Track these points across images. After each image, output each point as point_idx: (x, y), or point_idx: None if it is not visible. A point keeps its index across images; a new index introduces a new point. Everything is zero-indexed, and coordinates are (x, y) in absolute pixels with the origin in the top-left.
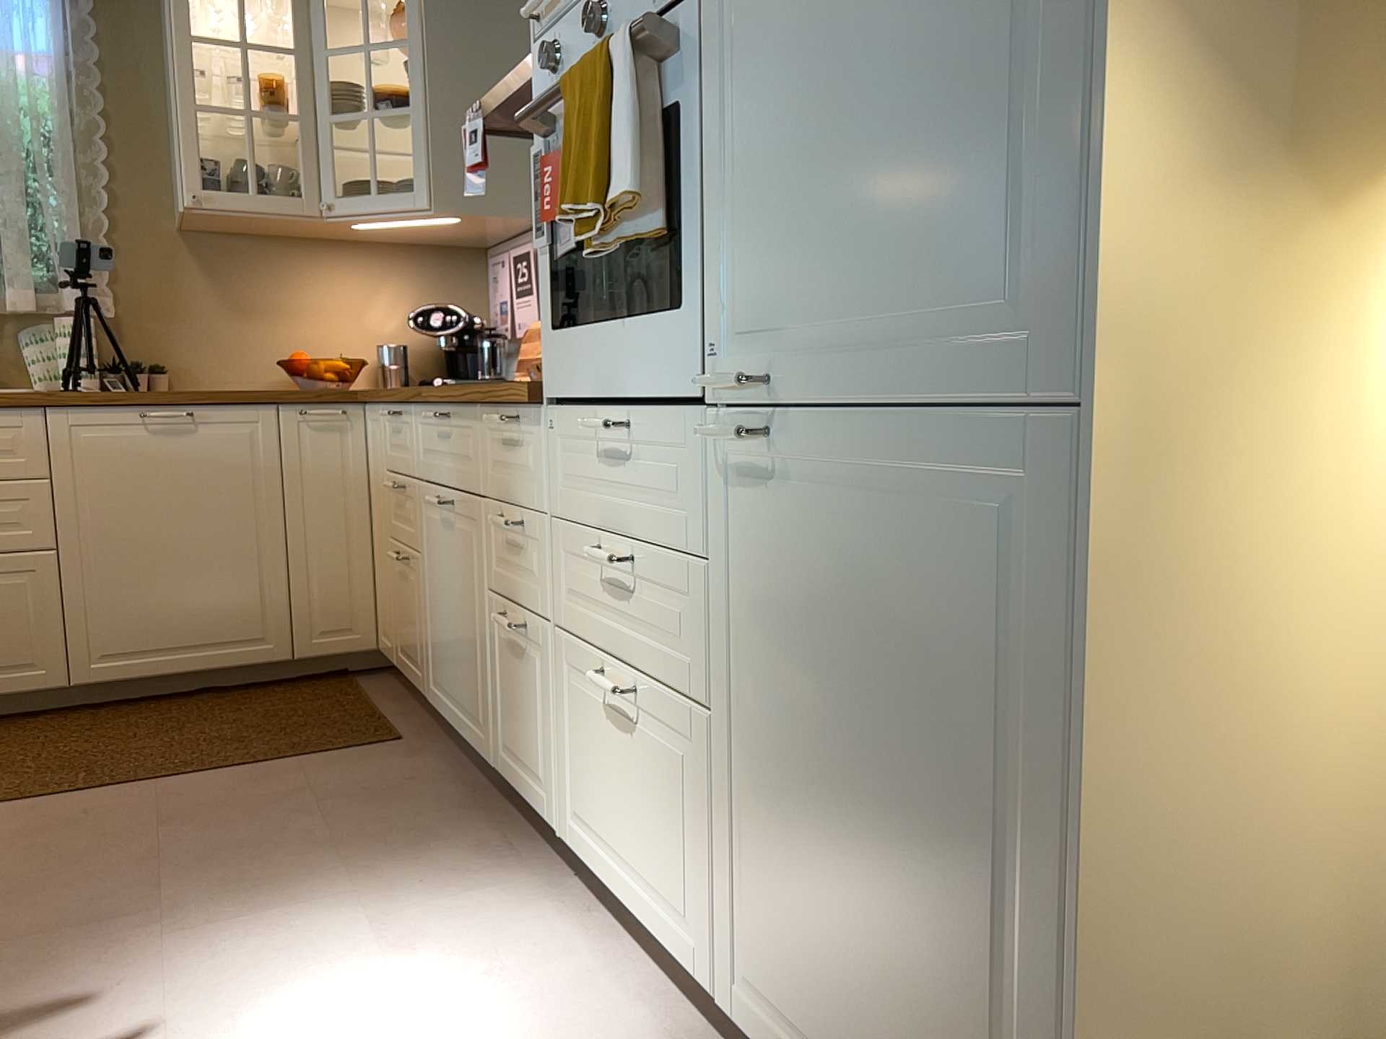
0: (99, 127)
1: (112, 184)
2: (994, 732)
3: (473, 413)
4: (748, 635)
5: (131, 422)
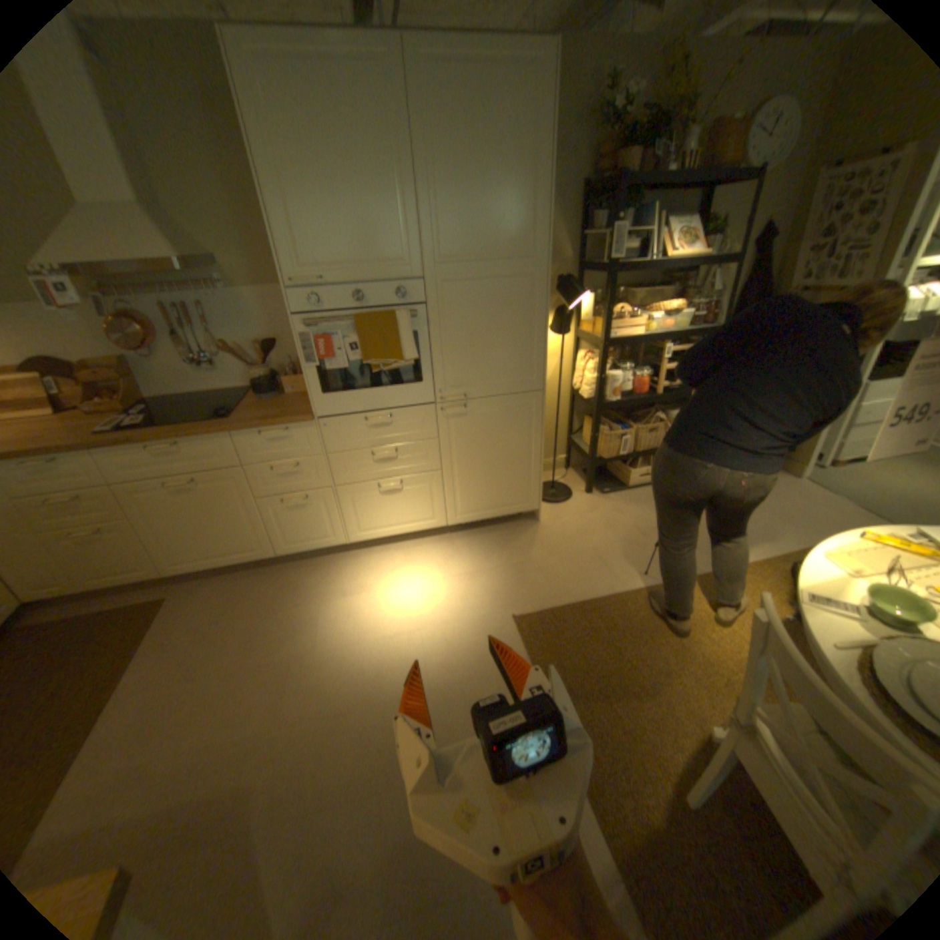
0: None
1: None
2: (521, 438)
3: (221, 436)
4: (452, 448)
5: None
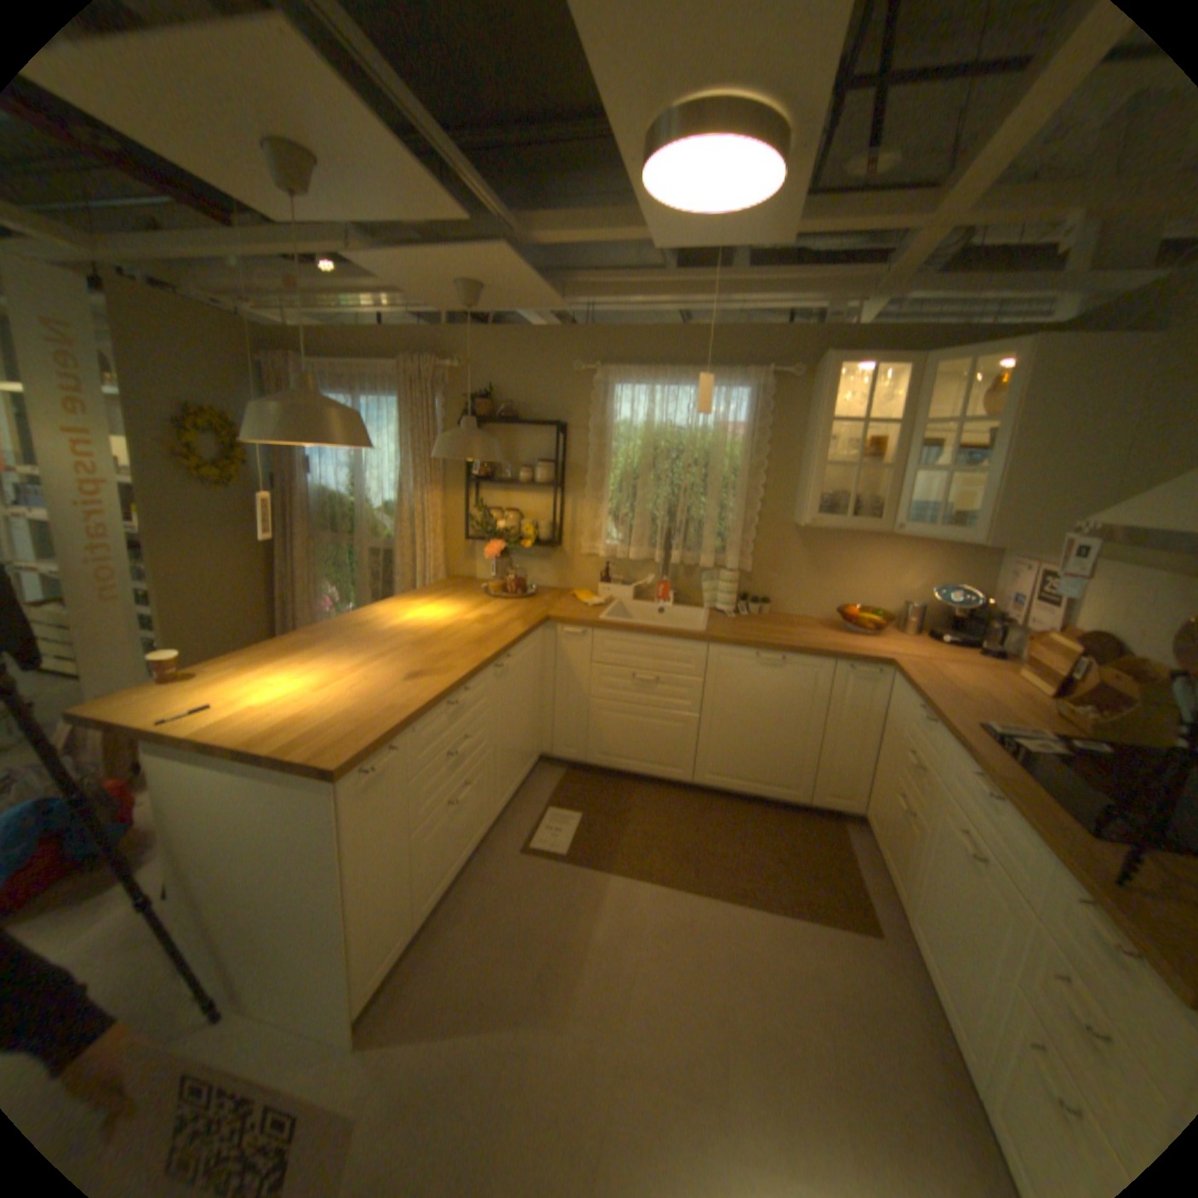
0: (763, 464)
1: (763, 495)
2: None
3: (1046, 847)
4: None
5: (750, 657)
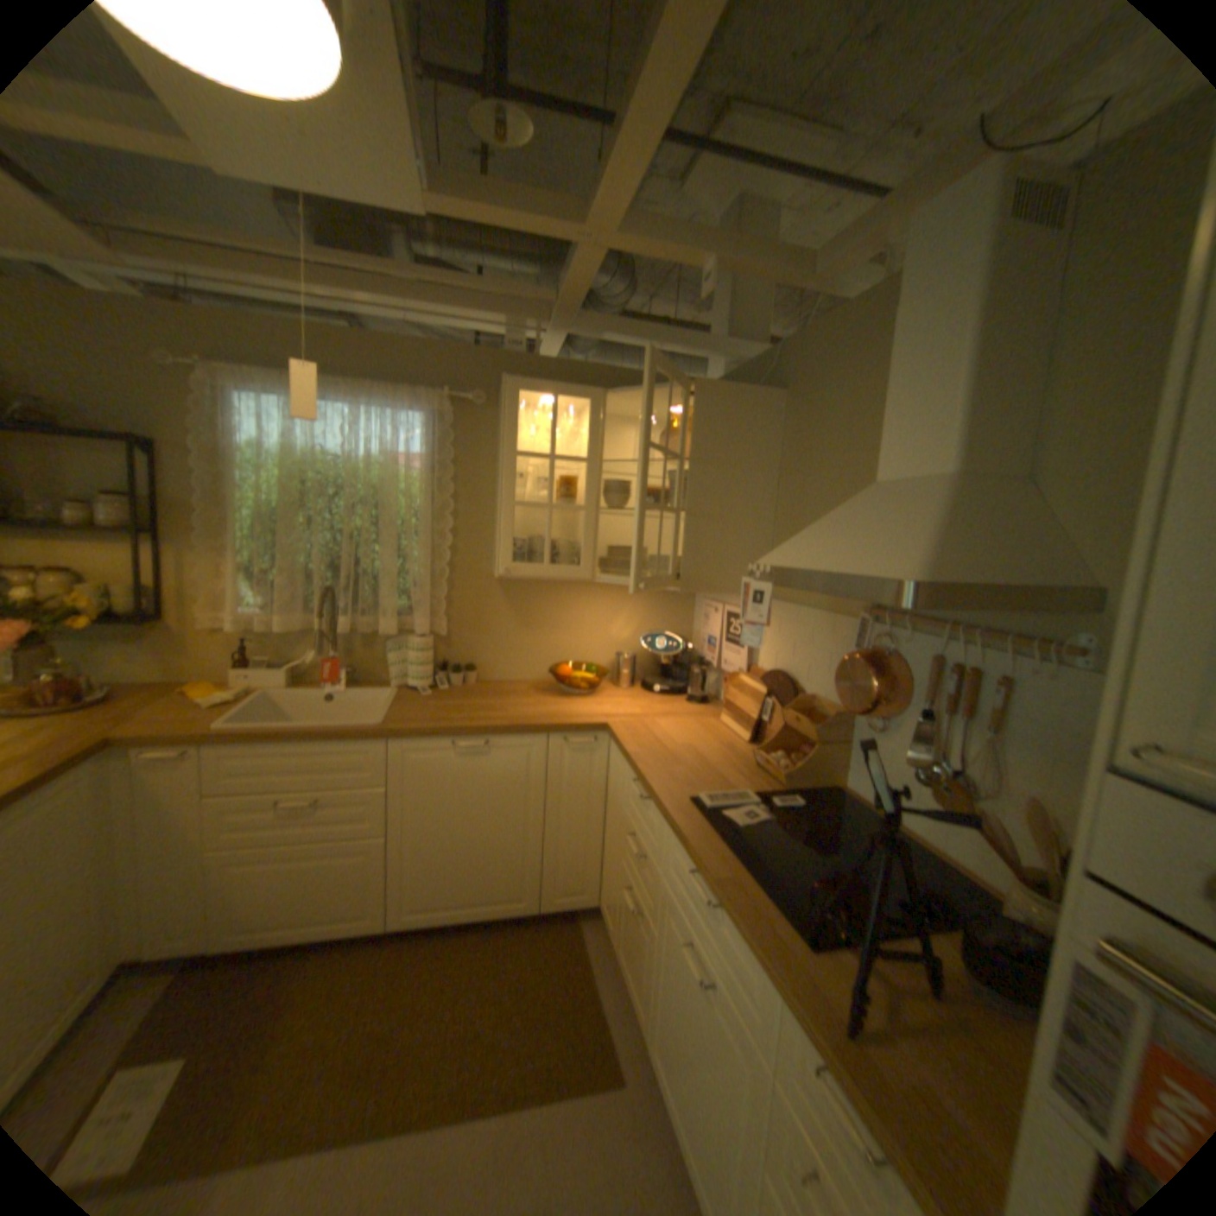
0: (450, 504)
1: (455, 541)
2: None
3: (770, 977)
4: None
5: (445, 747)
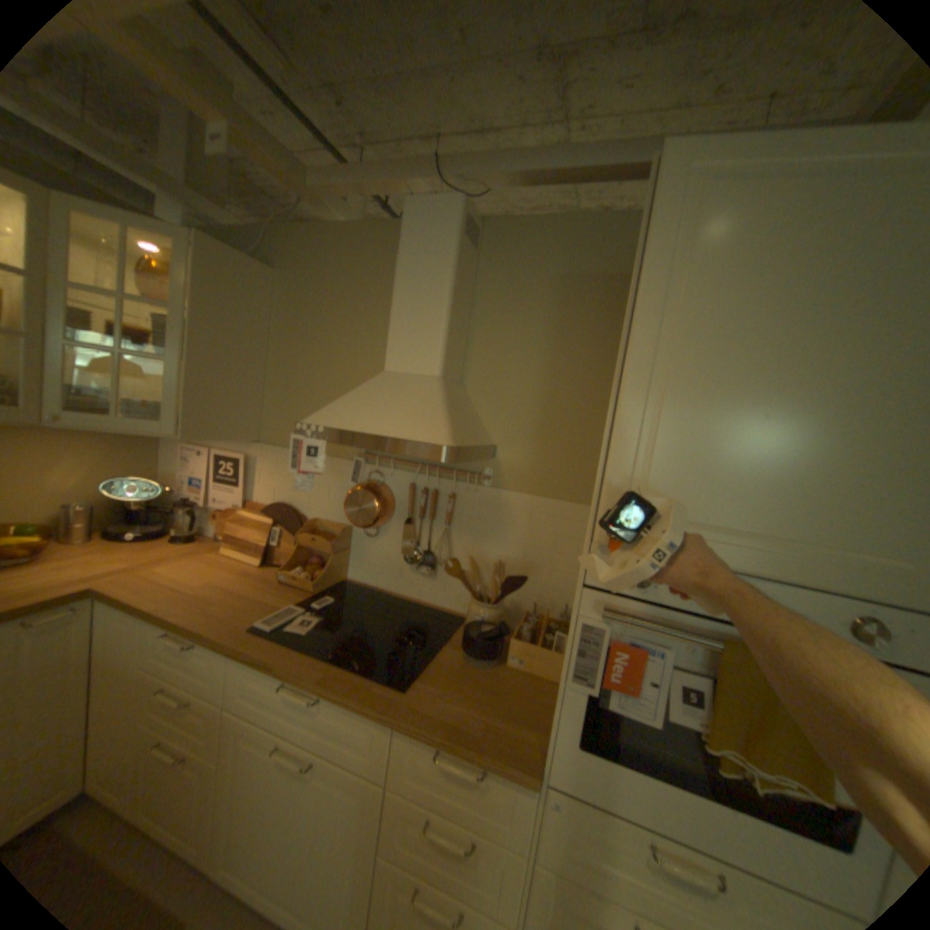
0: None
1: None
2: None
3: (380, 726)
4: None
5: None
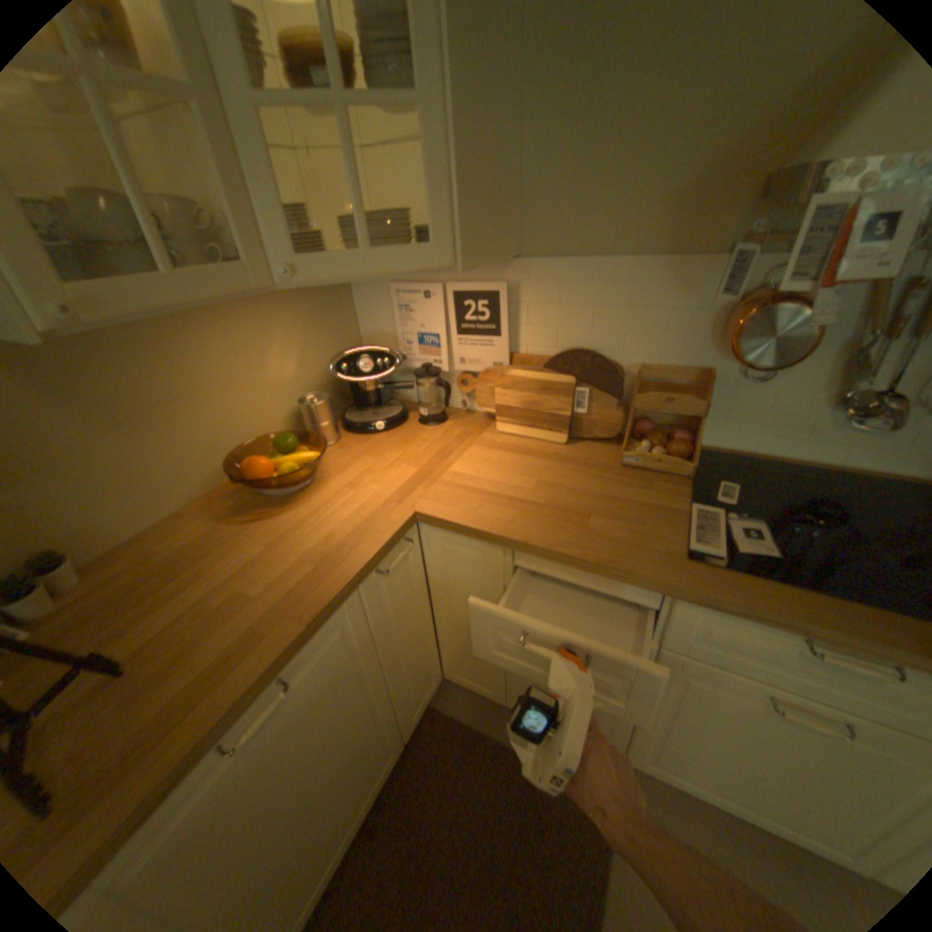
0: None
1: None
2: None
3: None
4: None
5: (209, 770)
